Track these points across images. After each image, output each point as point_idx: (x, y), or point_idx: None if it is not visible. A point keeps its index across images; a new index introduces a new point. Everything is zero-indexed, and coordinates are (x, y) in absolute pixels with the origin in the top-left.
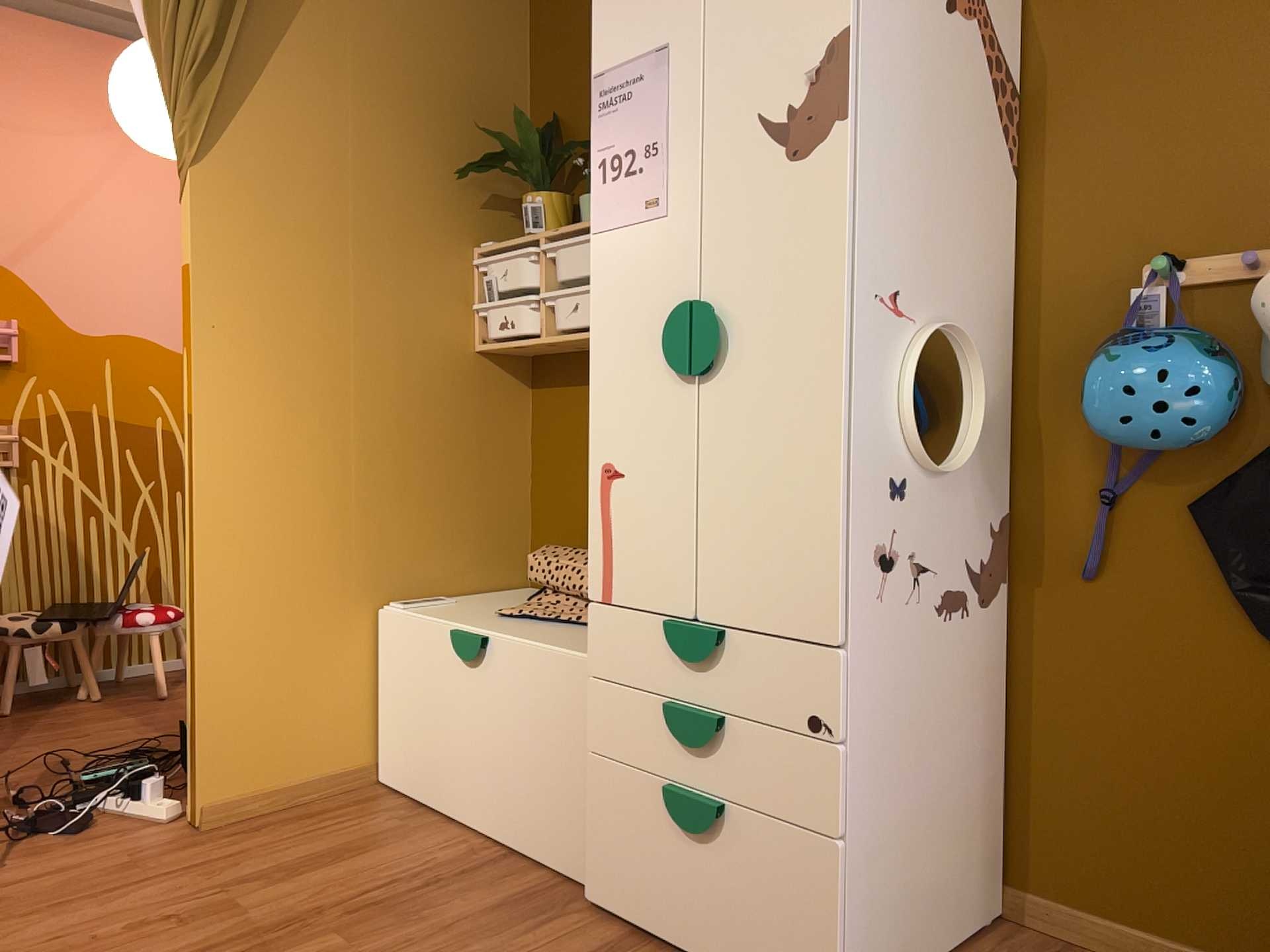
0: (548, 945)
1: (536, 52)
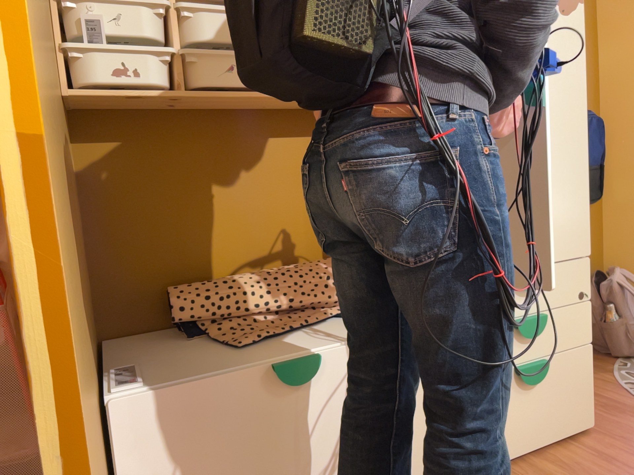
0: None
1: None
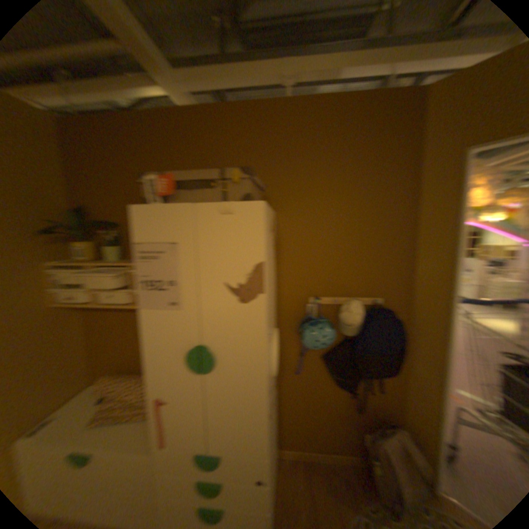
0: None
1: (62, 173)
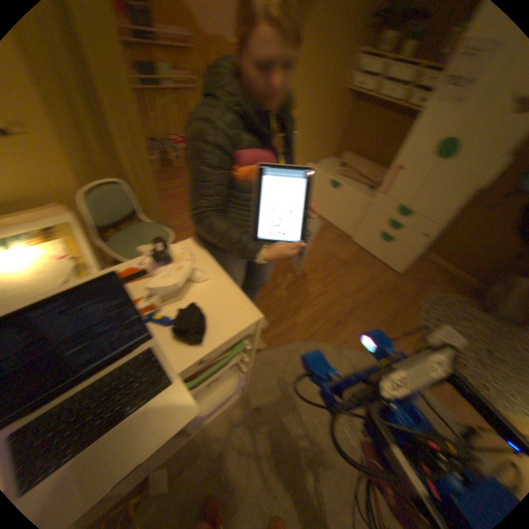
0: (349, 248)
1: None
